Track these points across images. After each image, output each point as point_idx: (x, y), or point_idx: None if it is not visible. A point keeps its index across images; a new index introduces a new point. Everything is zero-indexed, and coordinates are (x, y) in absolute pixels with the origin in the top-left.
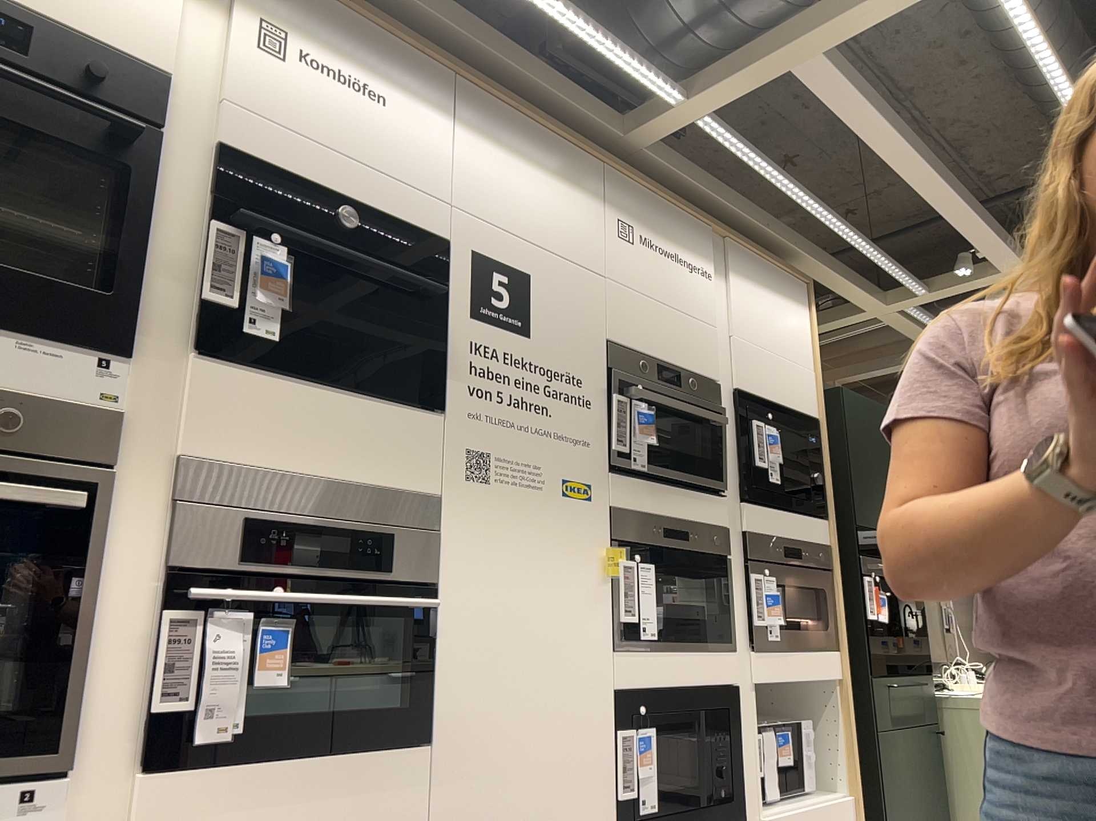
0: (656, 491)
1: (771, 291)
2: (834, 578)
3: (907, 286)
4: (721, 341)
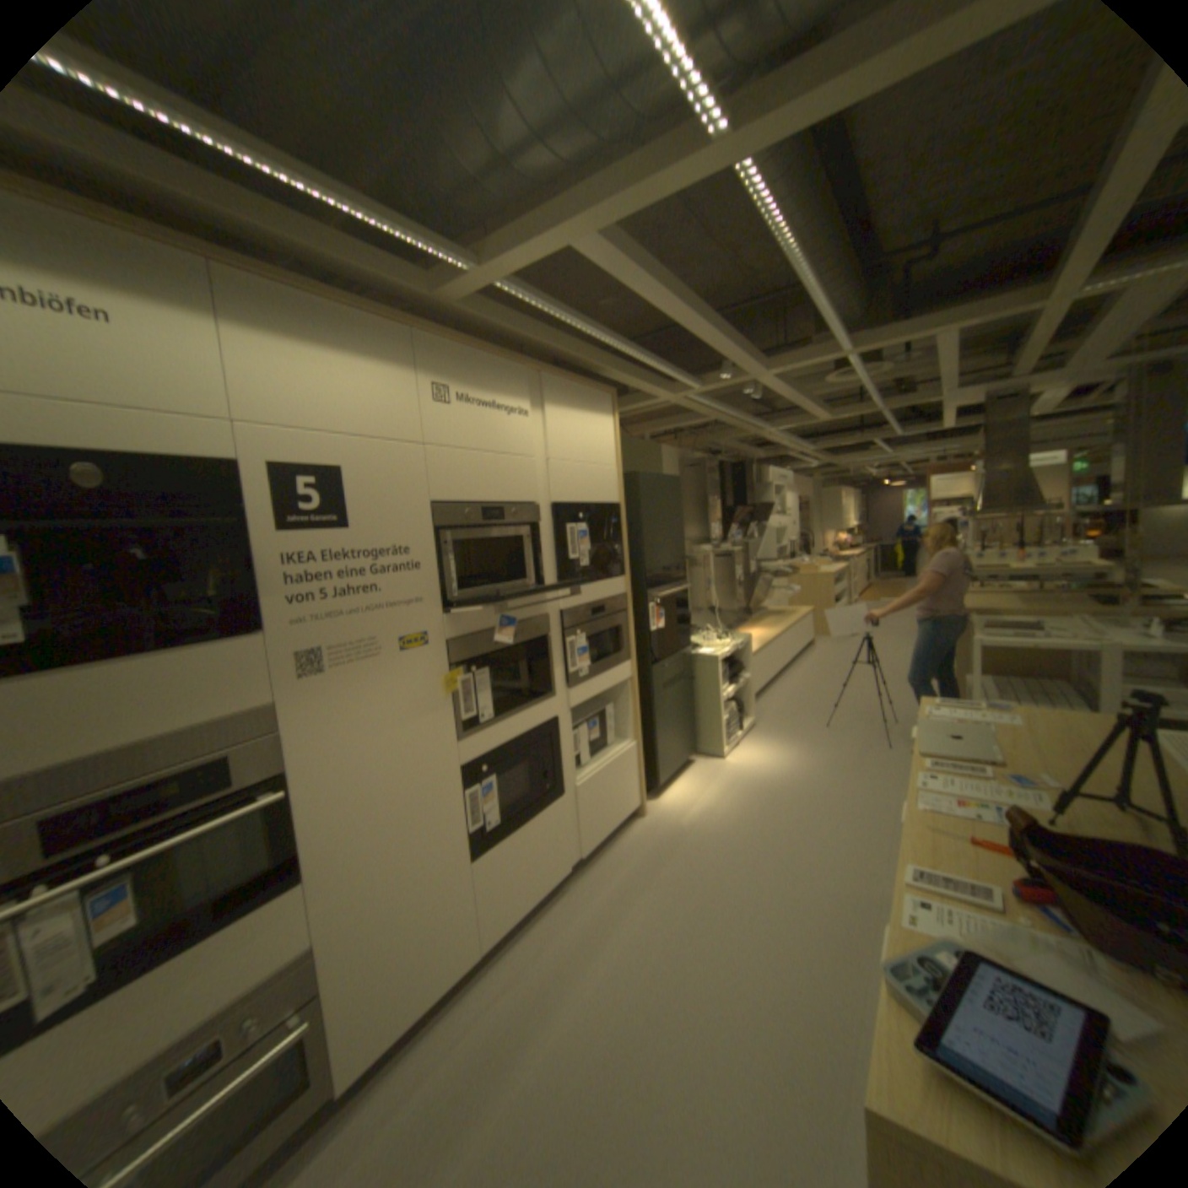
0: (485, 613)
1: (582, 411)
2: (628, 615)
3: (689, 385)
4: (539, 467)
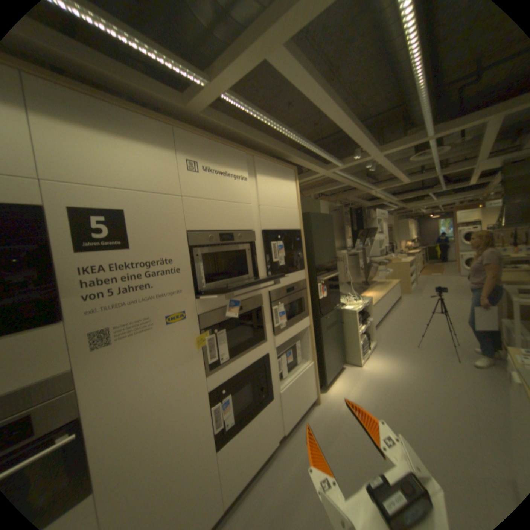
0: (222, 296)
1: (277, 179)
2: (307, 291)
3: (336, 164)
4: (254, 210)
